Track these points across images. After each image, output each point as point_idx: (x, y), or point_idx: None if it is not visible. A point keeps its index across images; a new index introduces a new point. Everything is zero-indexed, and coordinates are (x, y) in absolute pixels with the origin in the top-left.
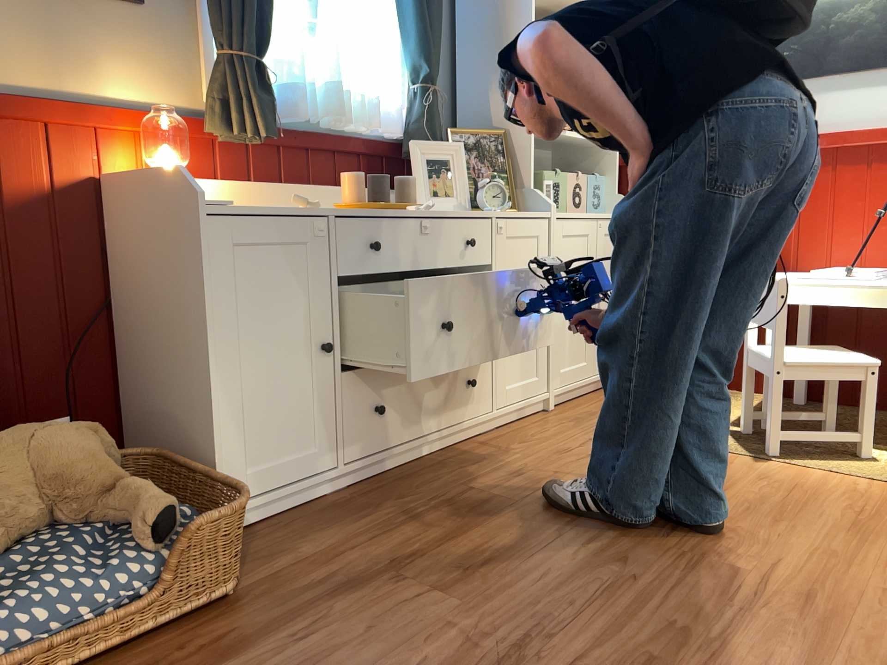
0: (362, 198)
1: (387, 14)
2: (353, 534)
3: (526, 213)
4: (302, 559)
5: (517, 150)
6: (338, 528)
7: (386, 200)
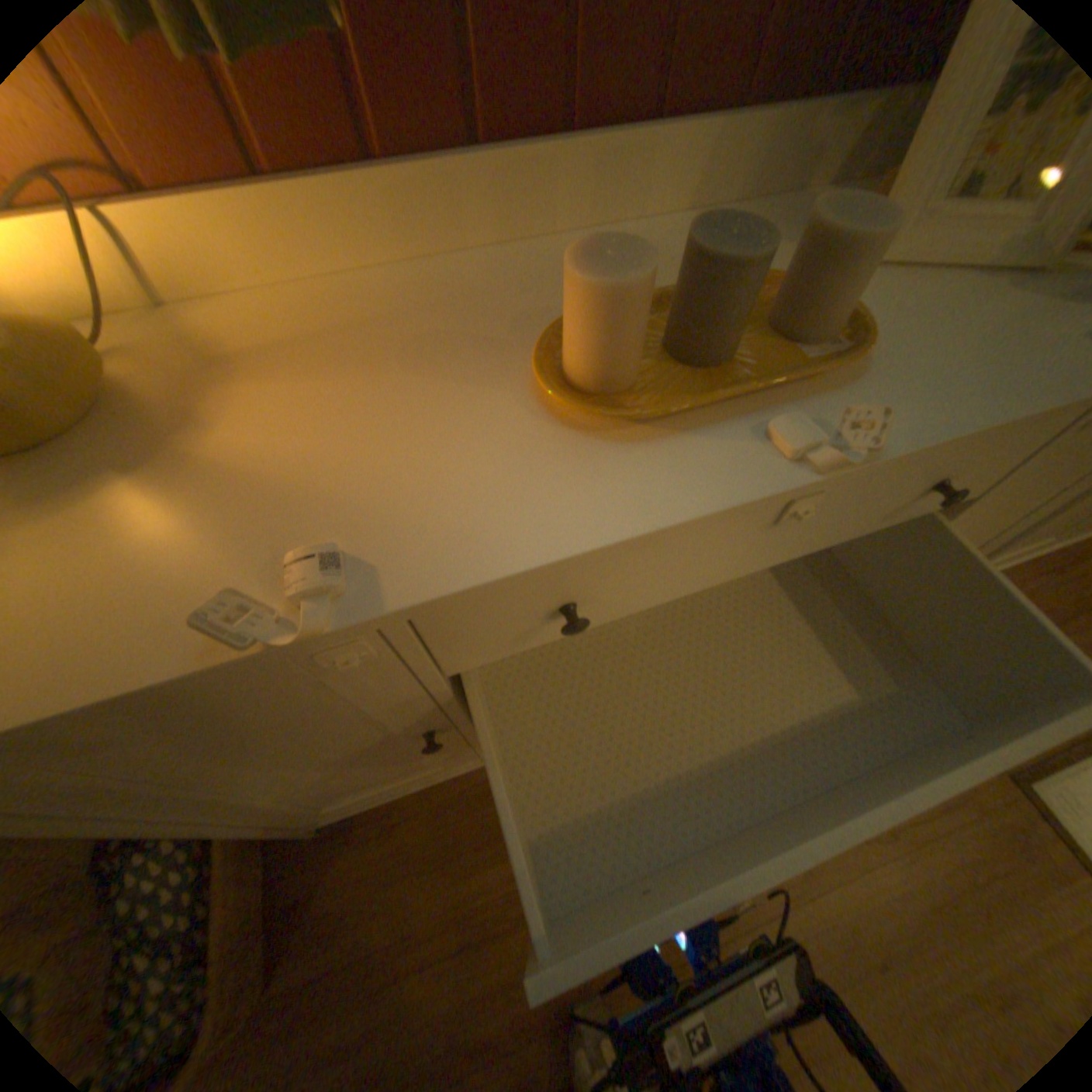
0: (631, 357)
1: None
2: (449, 912)
3: None
4: (363, 955)
5: None
6: (441, 880)
7: (734, 331)
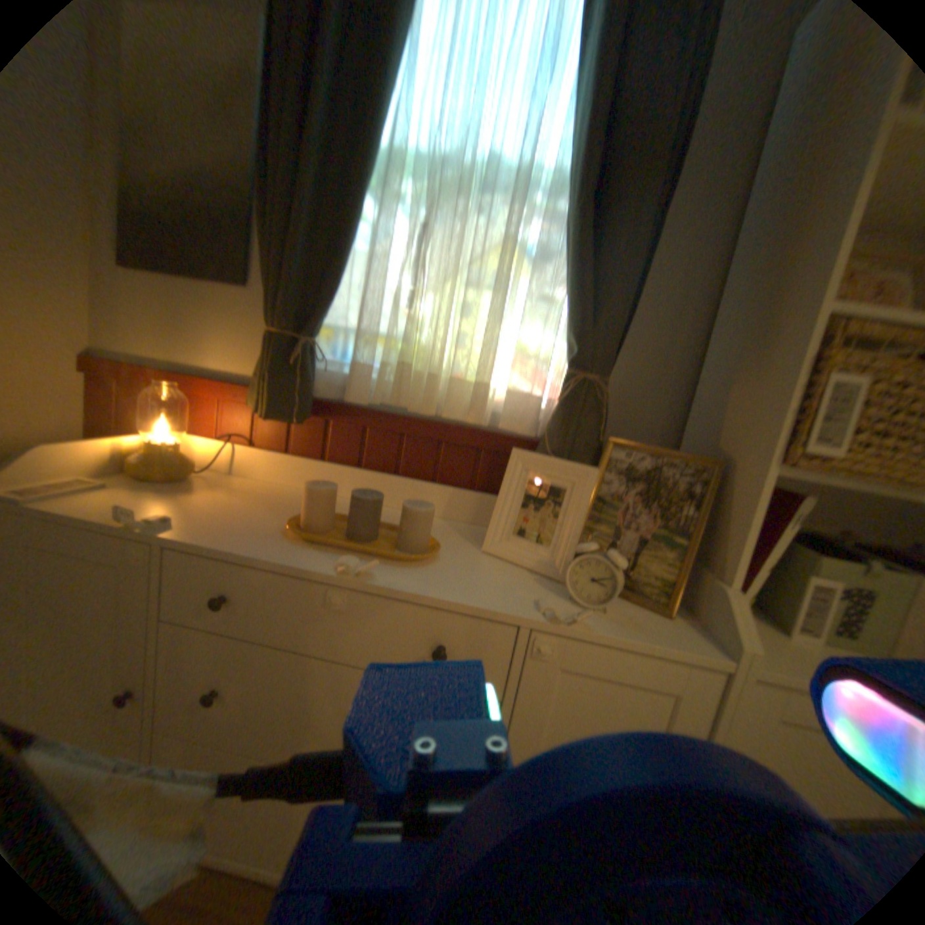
0: (320, 520)
1: (559, 269)
2: None
3: (678, 635)
4: None
5: (739, 503)
6: None
7: (366, 530)
